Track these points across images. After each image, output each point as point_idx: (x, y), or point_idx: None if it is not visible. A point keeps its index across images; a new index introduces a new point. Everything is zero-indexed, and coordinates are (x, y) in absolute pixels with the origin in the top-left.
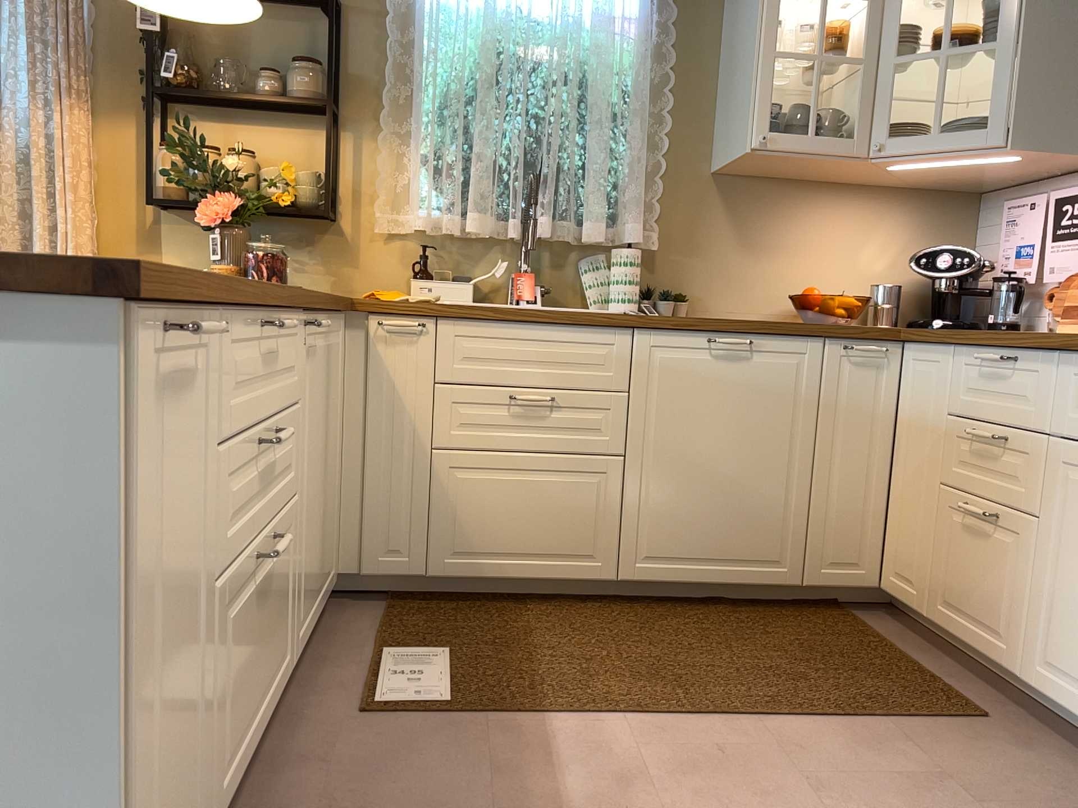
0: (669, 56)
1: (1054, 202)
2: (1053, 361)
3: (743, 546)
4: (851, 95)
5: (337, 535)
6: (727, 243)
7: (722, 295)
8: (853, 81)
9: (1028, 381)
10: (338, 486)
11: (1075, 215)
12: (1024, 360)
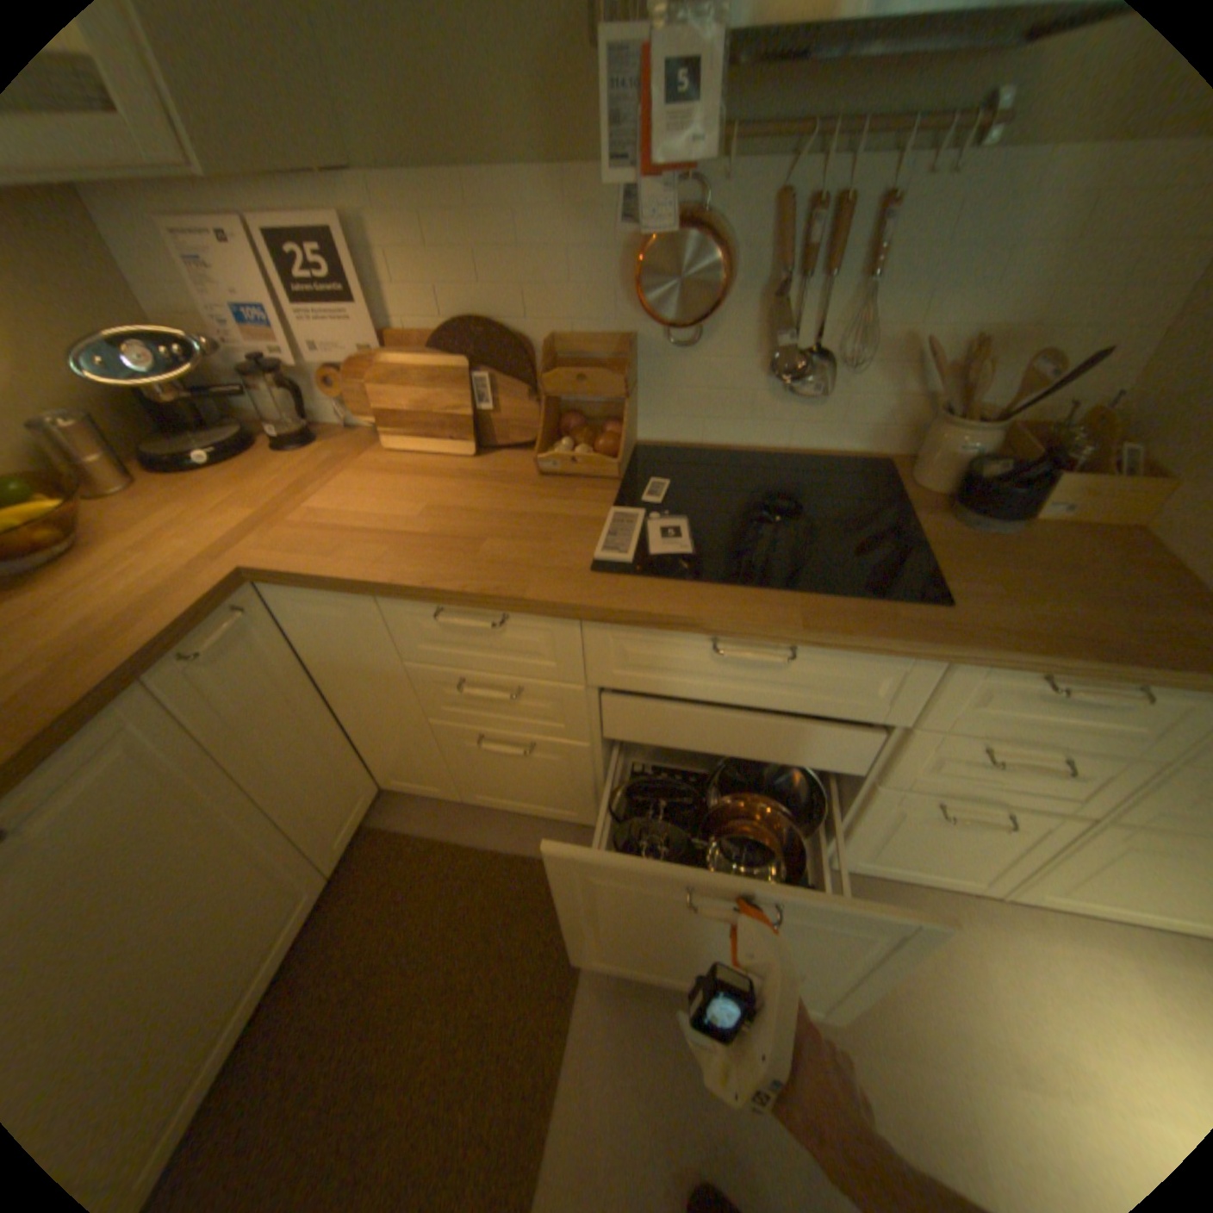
0: None
1: (260, 234)
2: (573, 620)
3: (248, 957)
4: None
5: None
6: None
7: None
8: None
9: (534, 636)
10: None
11: (309, 261)
12: (517, 614)
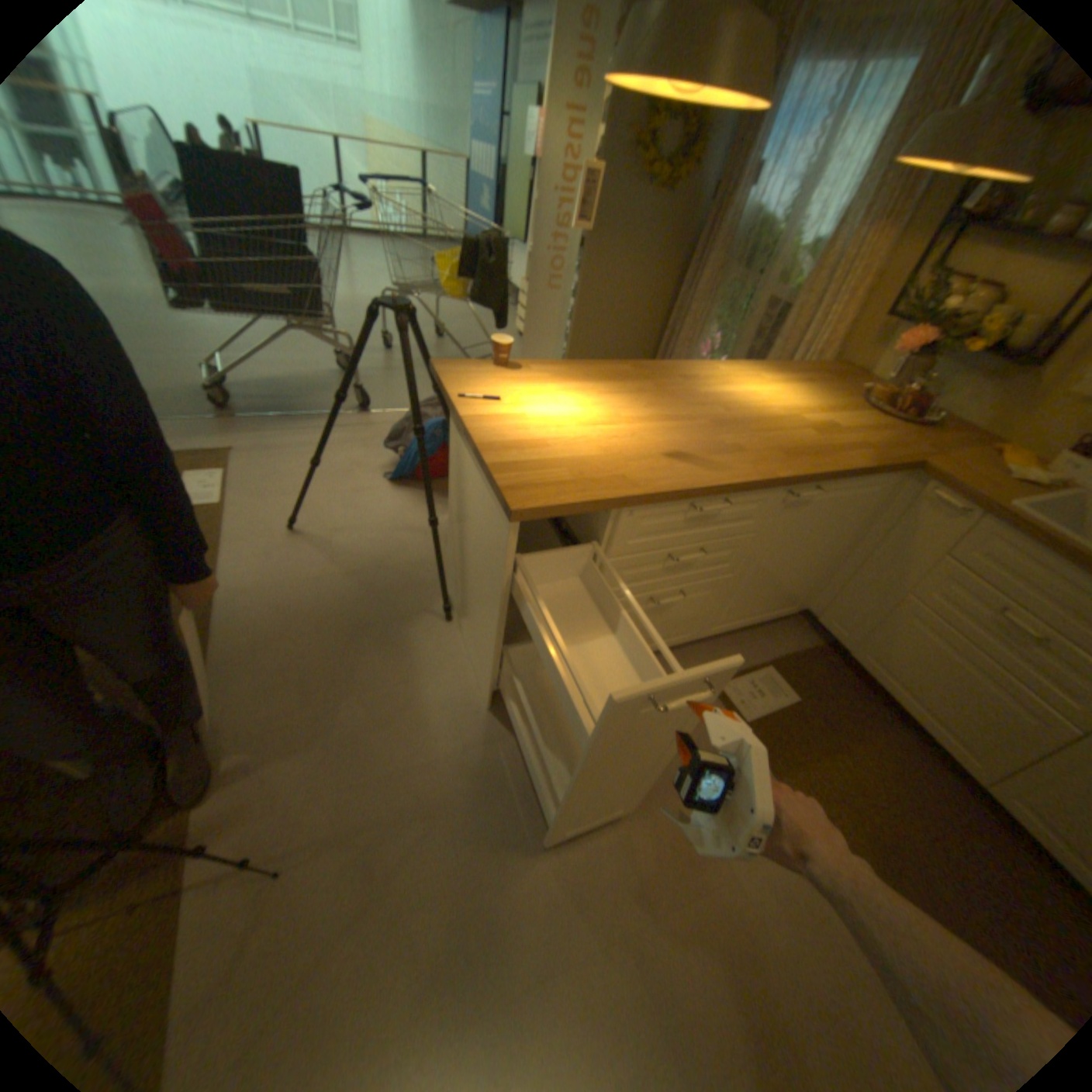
0: None
1: None
2: None
3: None
4: None
5: (819, 592)
6: None
7: None
8: None
9: None
10: (837, 568)
11: None
12: None
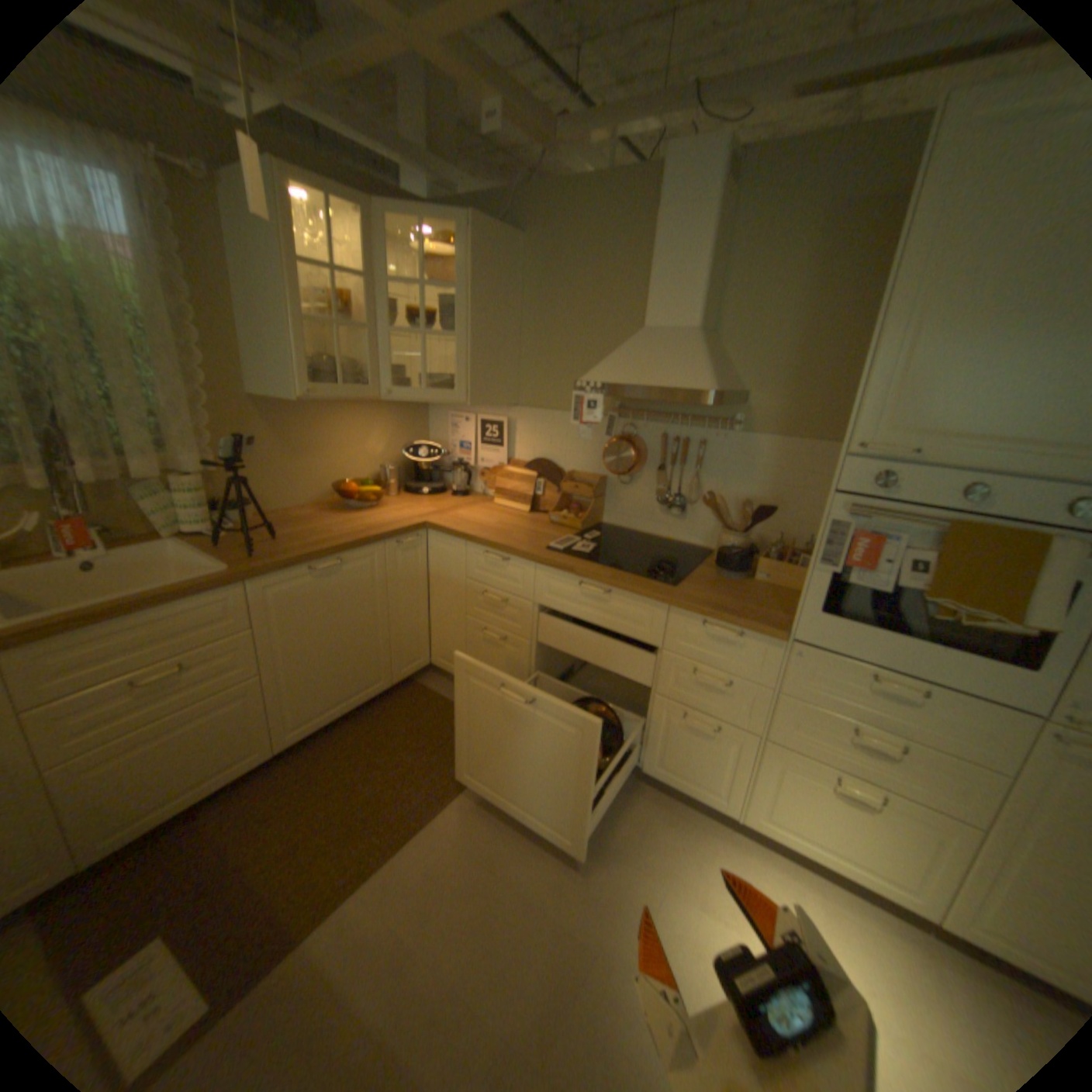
0: (179, 290)
1: (479, 423)
2: (531, 567)
3: (355, 687)
4: (355, 346)
5: None
6: (271, 453)
7: (276, 494)
8: (354, 335)
9: (517, 573)
10: None
11: (492, 433)
12: (512, 561)
